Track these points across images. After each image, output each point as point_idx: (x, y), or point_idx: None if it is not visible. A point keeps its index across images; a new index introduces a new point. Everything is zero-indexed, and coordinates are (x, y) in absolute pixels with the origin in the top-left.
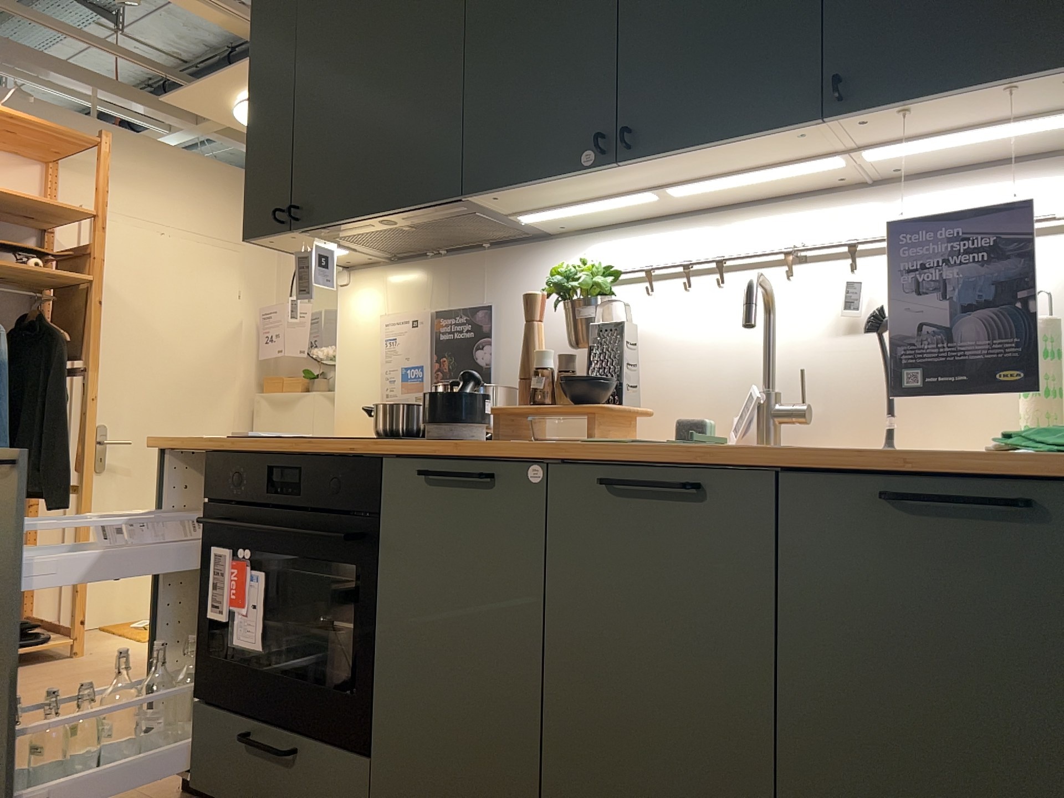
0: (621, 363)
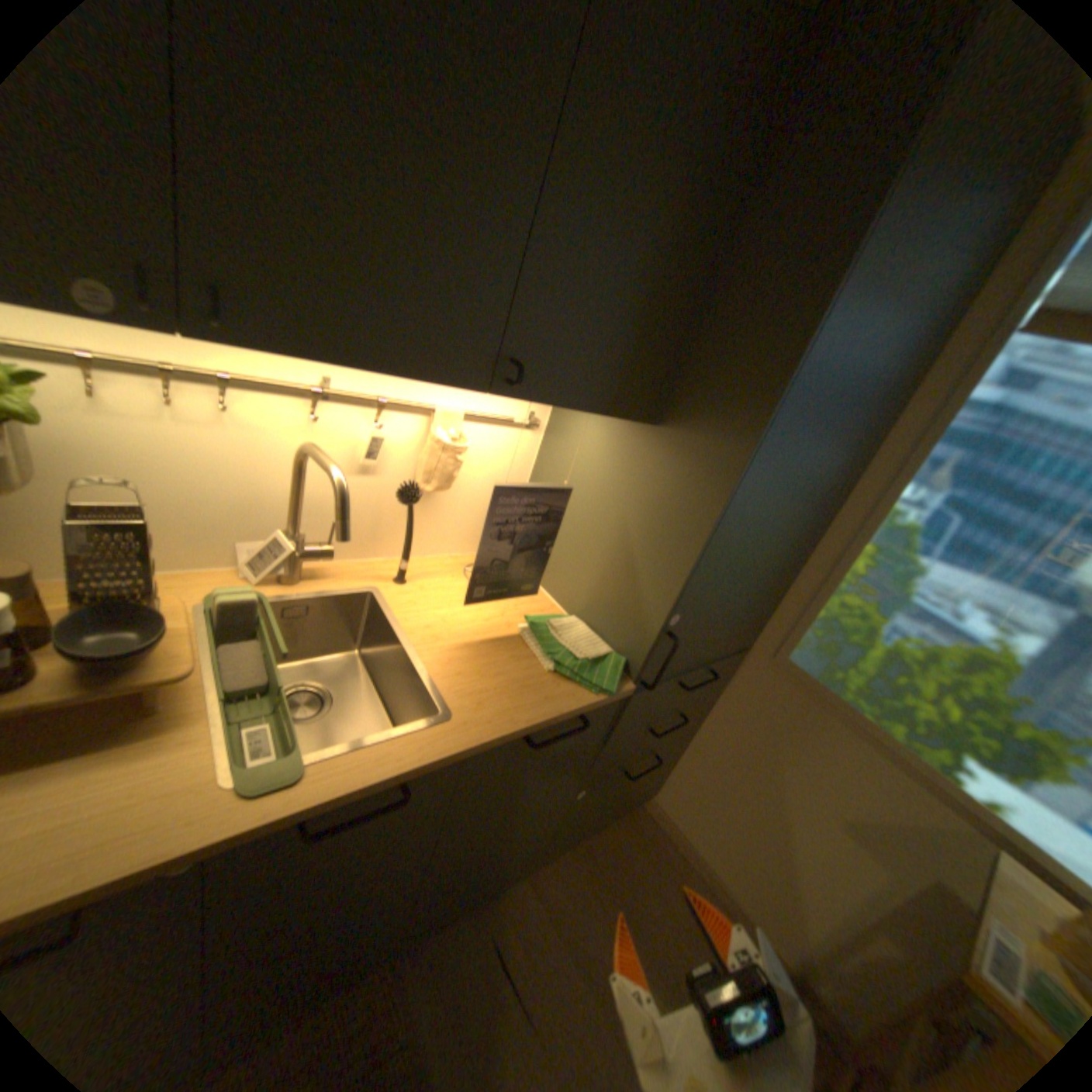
0: (135, 569)
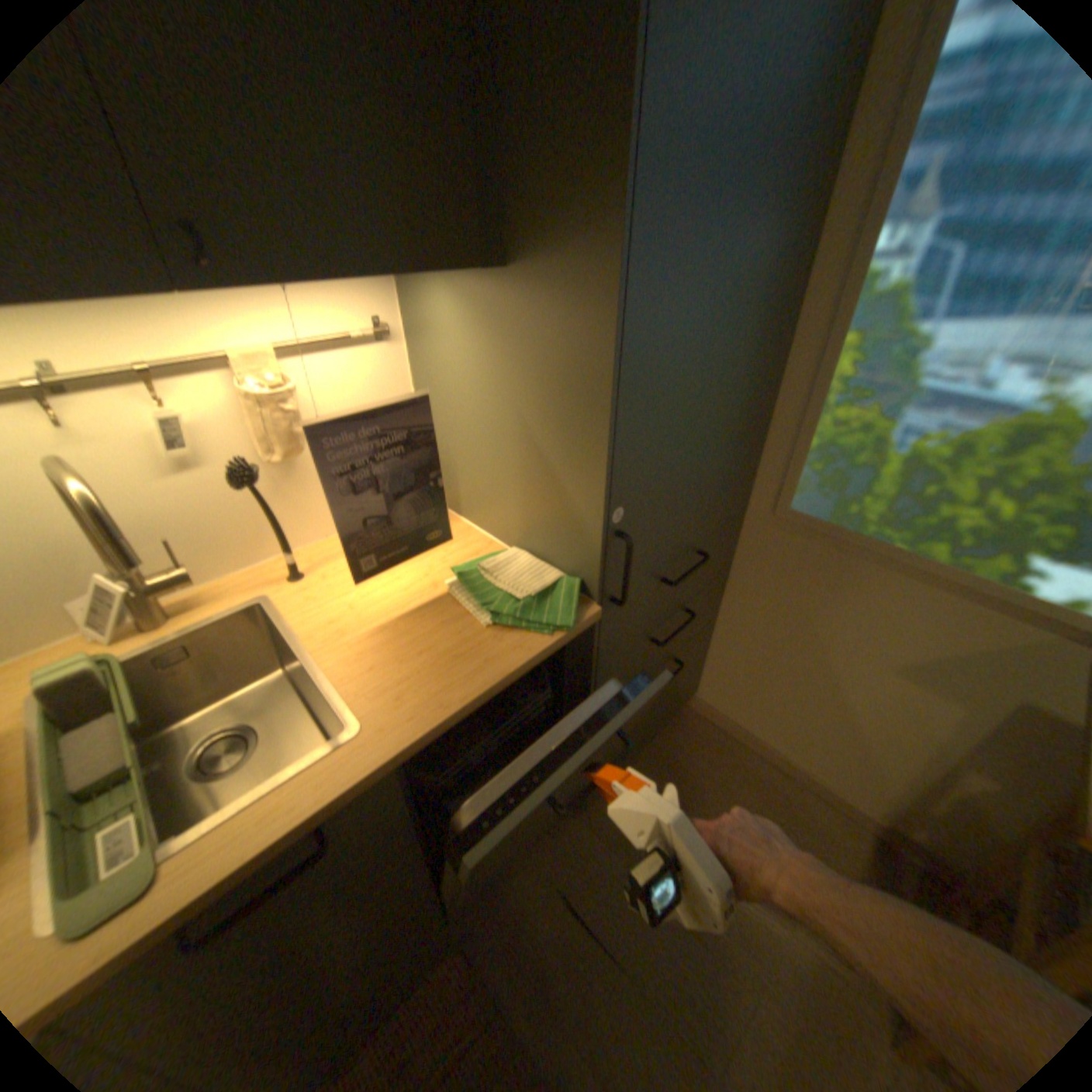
0: None
